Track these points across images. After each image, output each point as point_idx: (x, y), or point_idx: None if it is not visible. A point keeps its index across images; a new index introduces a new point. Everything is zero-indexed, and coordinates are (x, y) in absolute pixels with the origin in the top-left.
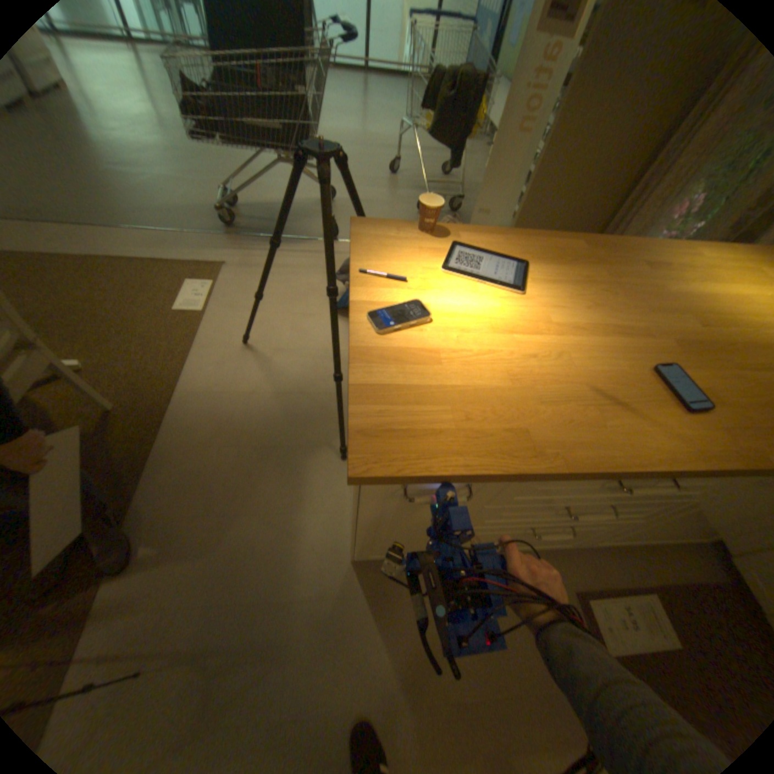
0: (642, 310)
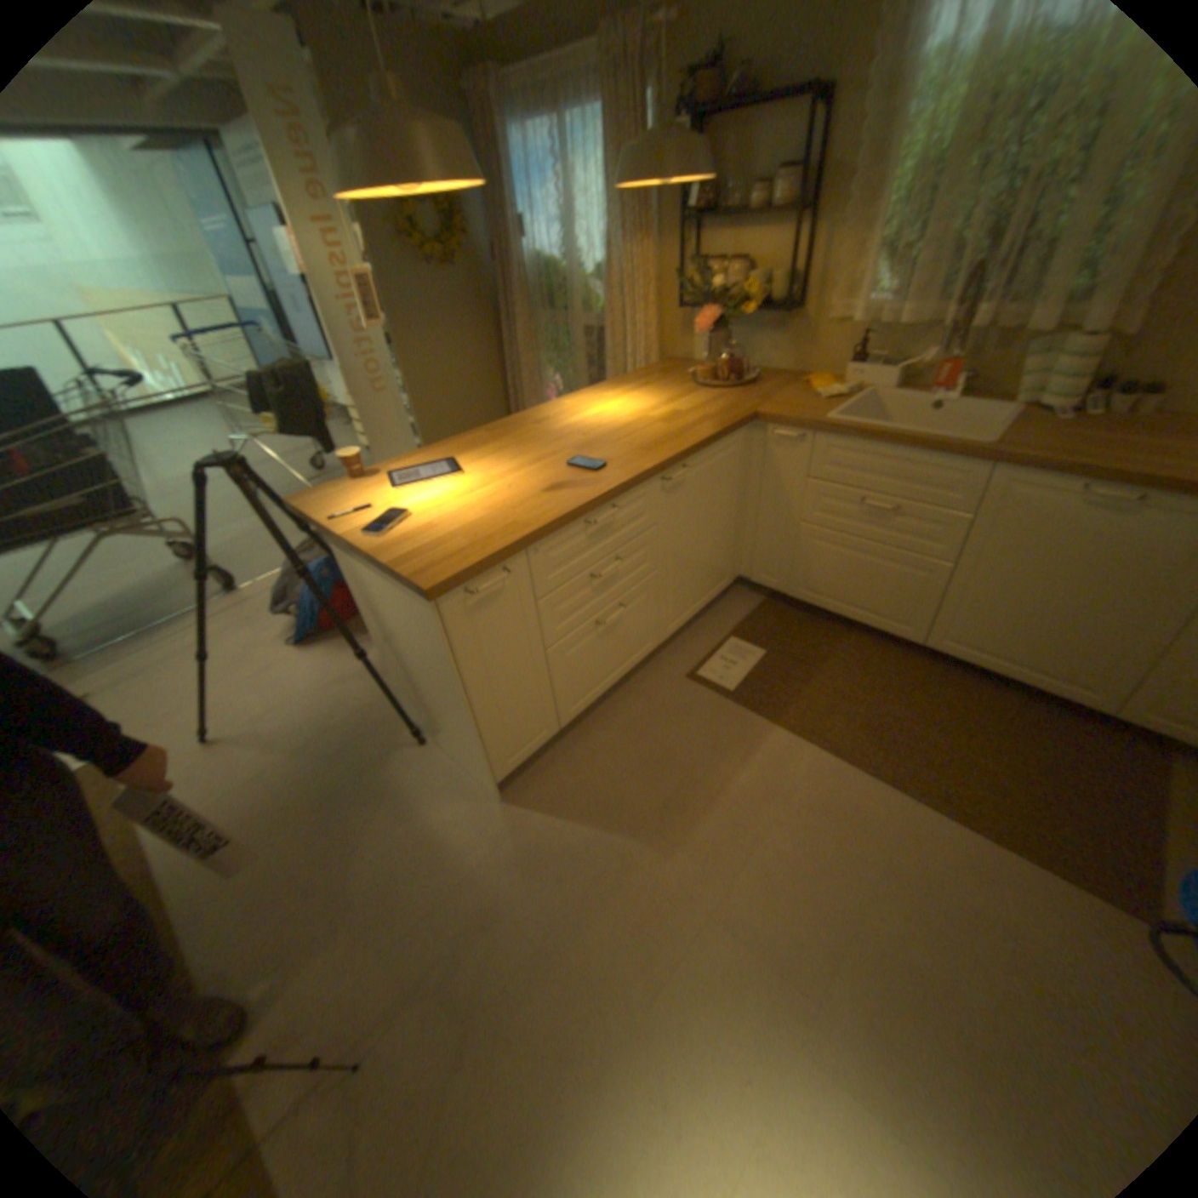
0: (543, 446)
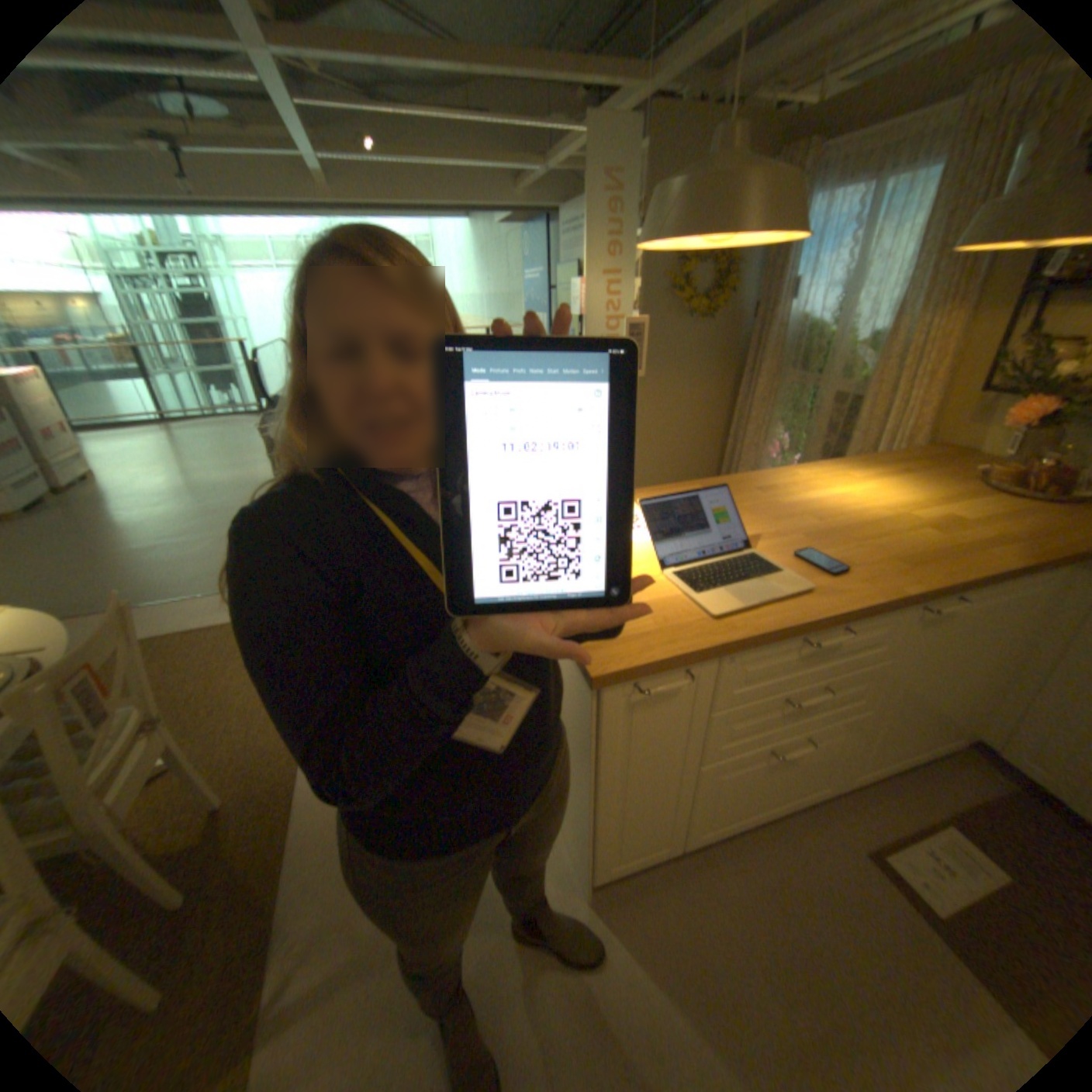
0: (766, 520)
